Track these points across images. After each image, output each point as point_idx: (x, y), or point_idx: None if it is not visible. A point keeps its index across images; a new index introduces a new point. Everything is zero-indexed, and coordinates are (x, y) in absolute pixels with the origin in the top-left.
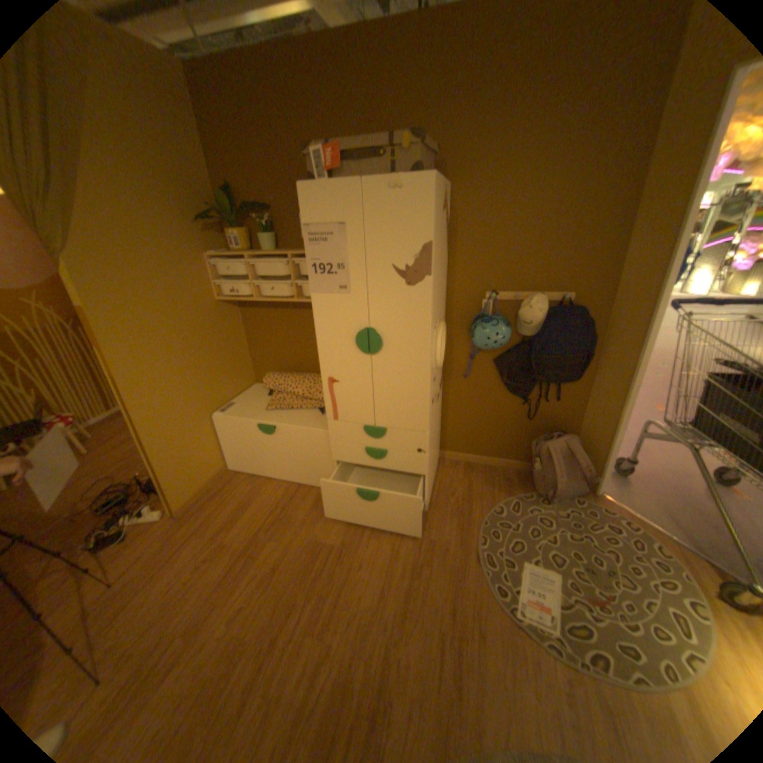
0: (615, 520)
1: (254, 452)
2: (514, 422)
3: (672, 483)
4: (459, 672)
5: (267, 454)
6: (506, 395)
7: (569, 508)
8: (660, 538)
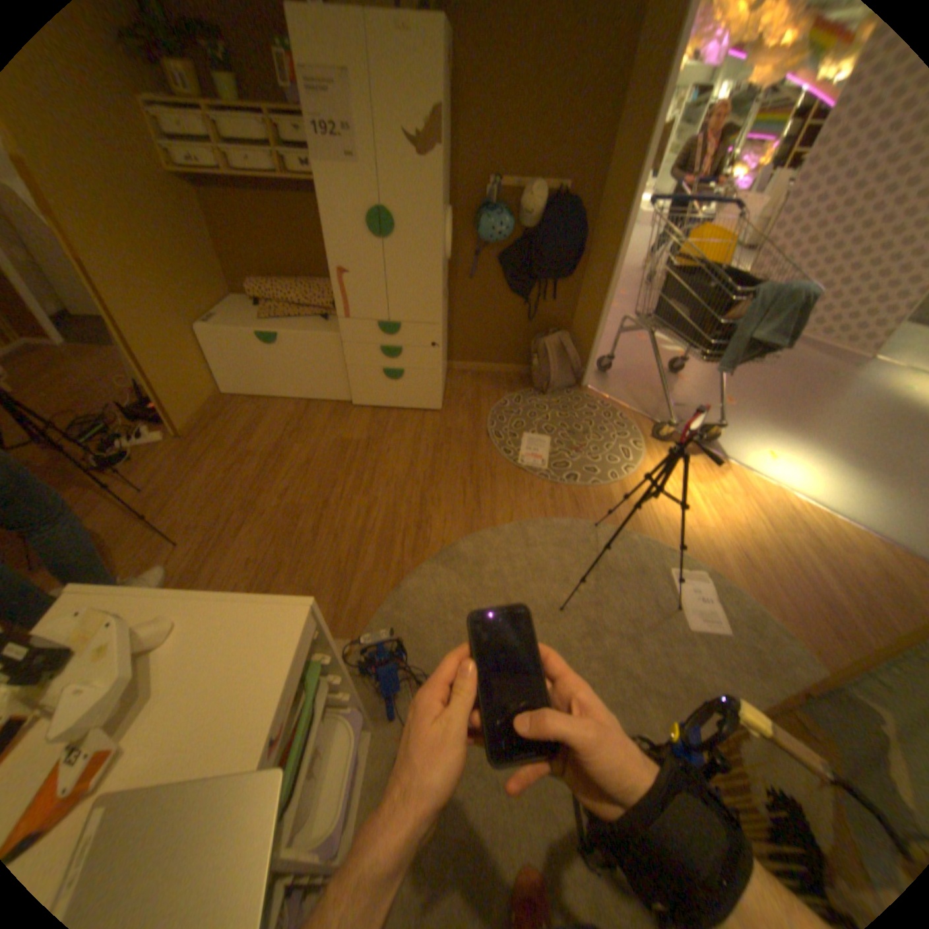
0: (592, 402)
1: (253, 368)
2: (515, 326)
3: (636, 371)
4: (477, 497)
5: (268, 369)
6: (509, 297)
7: (559, 398)
8: (621, 410)
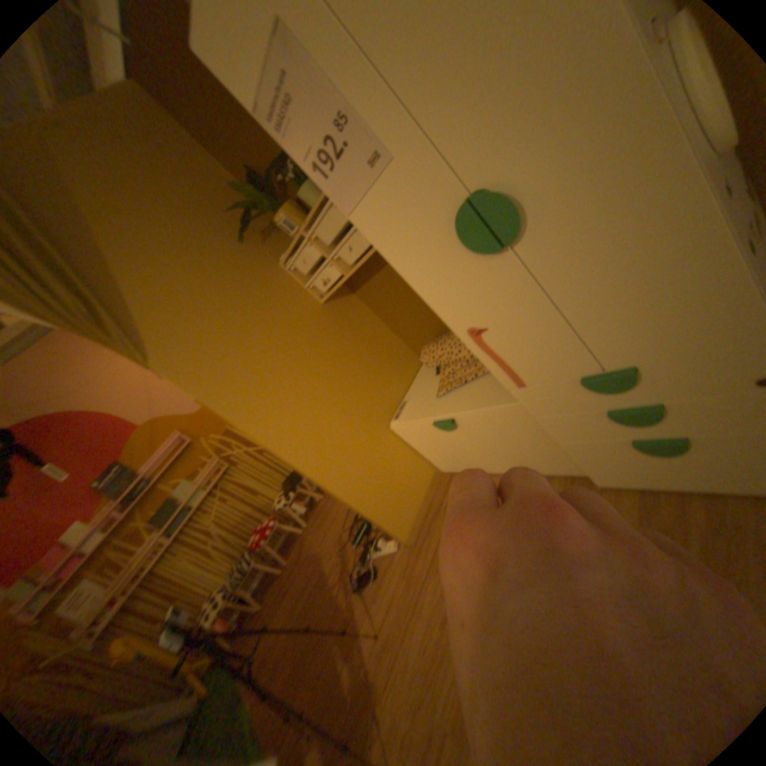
0: None
1: (452, 449)
2: None
3: None
4: None
5: (467, 448)
6: None
7: None
8: None
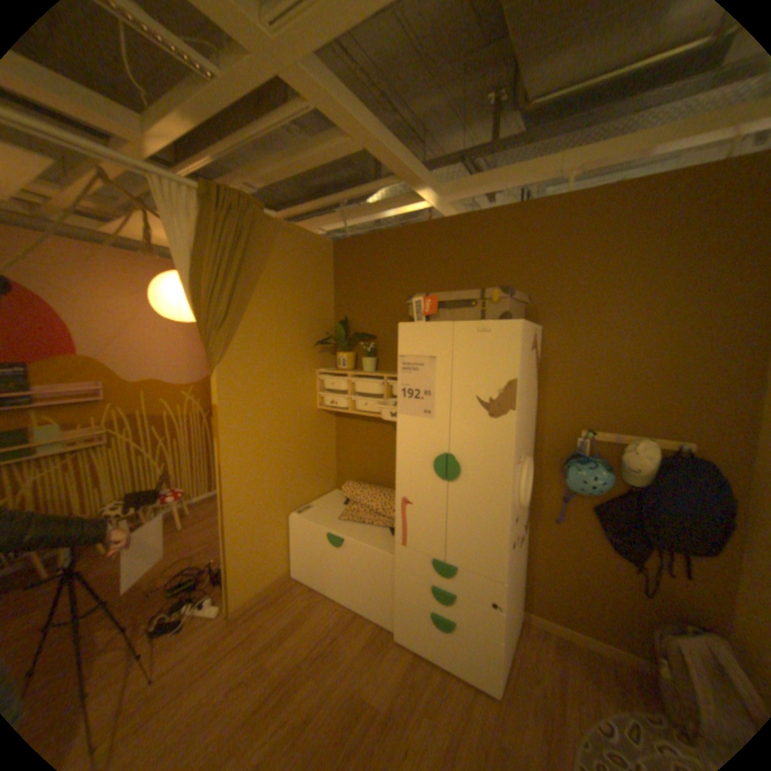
0: None
1: (318, 562)
2: (627, 596)
3: None
4: None
5: (330, 568)
6: (614, 556)
7: None
8: None
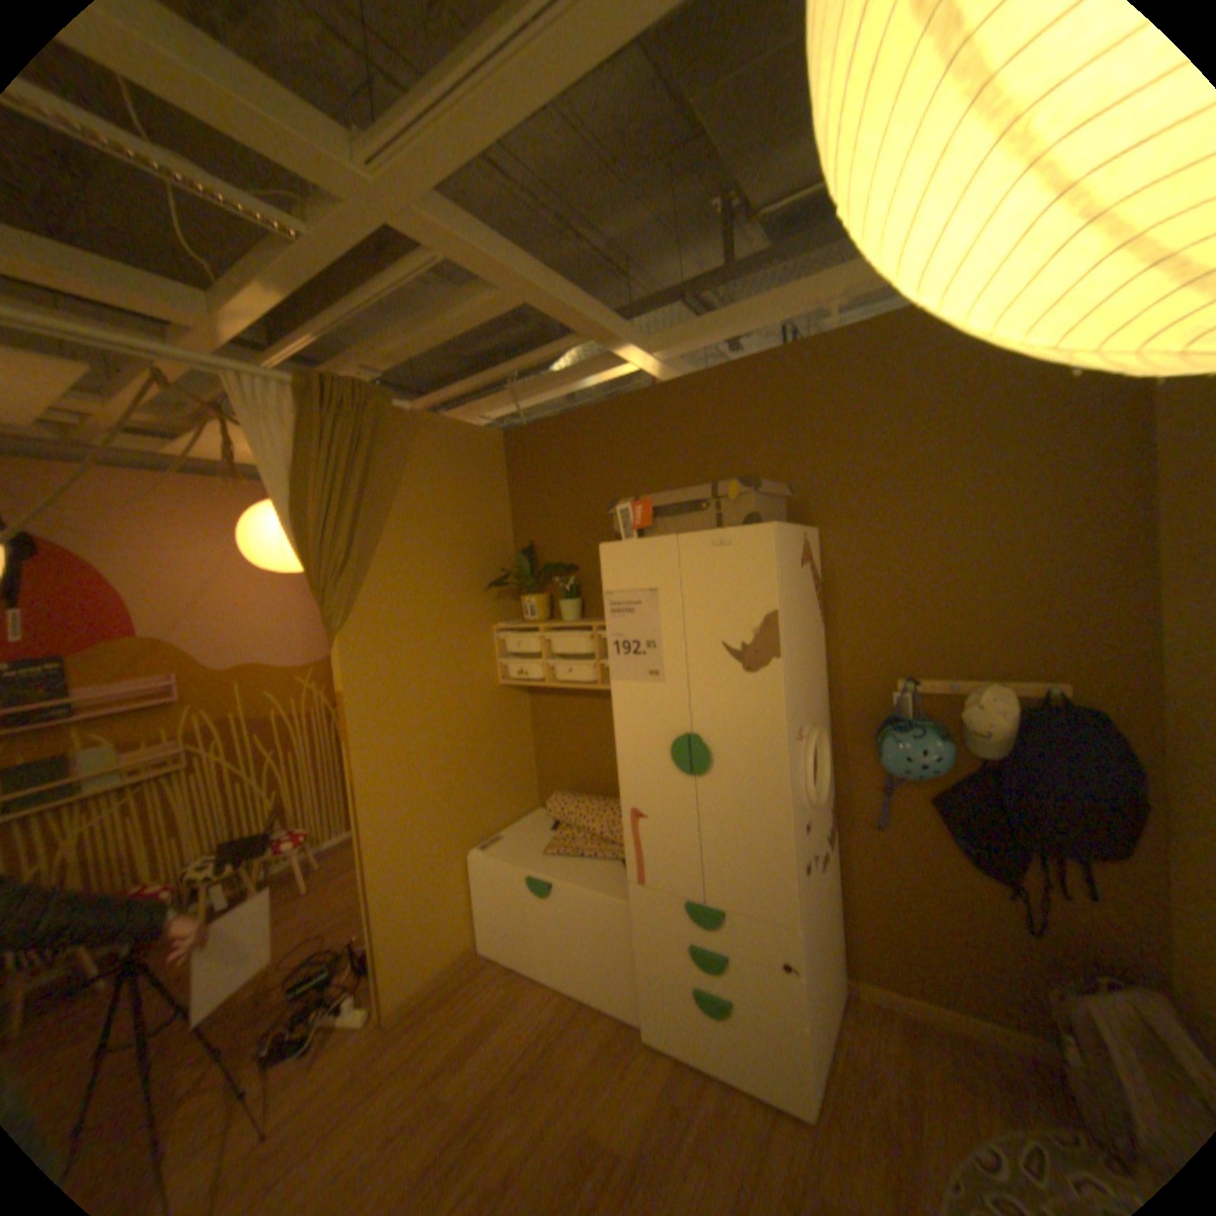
0: None
1: (517, 925)
2: (1002, 938)
3: None
4: None
5: (535, 933)
6: (973, 874)
7: None
8: None
